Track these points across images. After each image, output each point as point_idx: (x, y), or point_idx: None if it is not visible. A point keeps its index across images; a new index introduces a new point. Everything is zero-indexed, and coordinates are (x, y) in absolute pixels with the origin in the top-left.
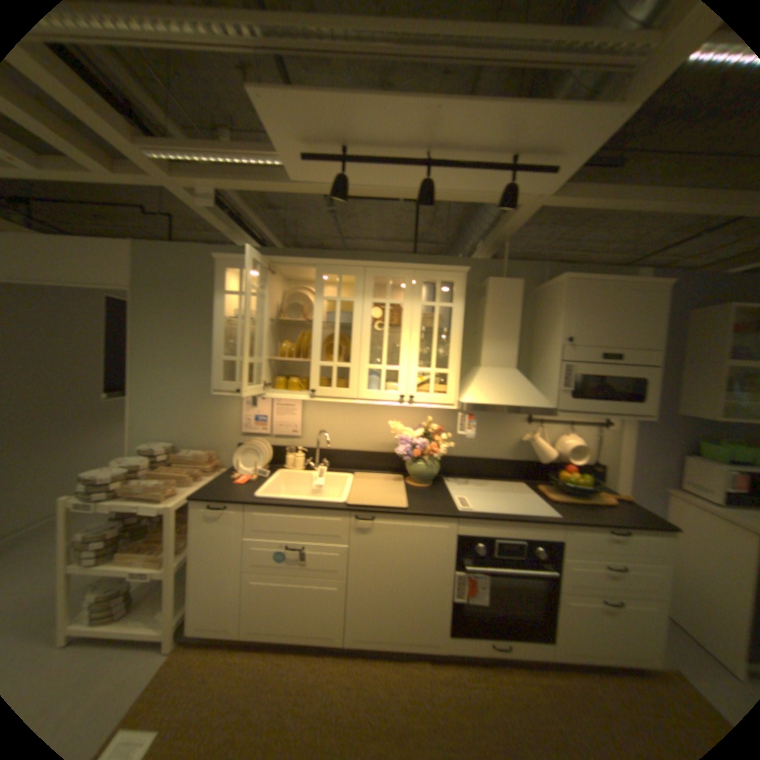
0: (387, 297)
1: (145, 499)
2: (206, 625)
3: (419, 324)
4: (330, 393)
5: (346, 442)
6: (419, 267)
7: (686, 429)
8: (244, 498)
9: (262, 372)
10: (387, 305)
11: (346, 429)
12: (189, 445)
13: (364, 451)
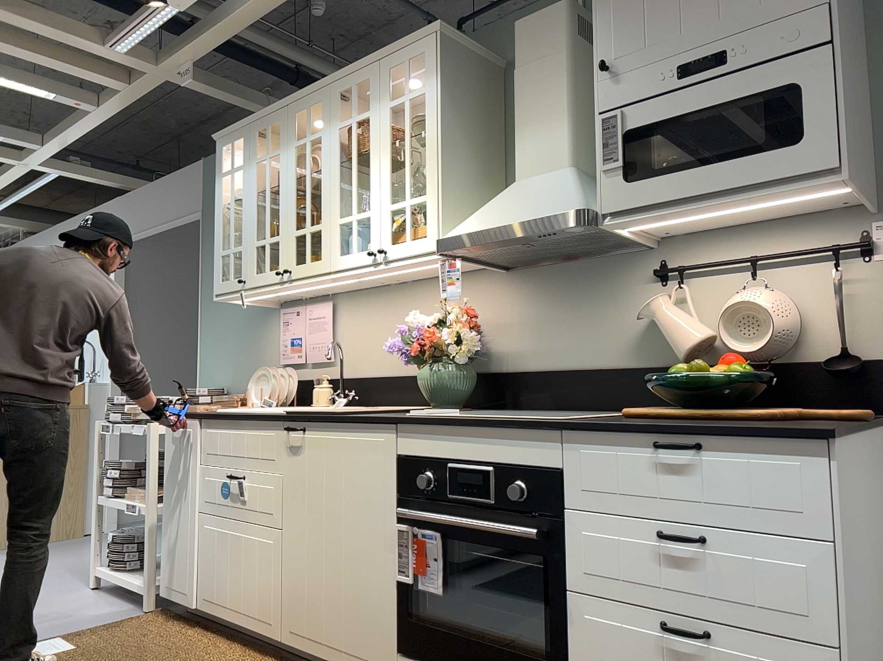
0: (354, 114)
1: (146, 420)
2: (175, 582)
3: (389, 136)
4: (304, 270)
5: (383, 365)
6: (383, 55)
7: None
8: (207, 413)
9: (249, 261)
10: (354, 125)
11: (383, 343)
12: (242, 390)
13: (404, 376)
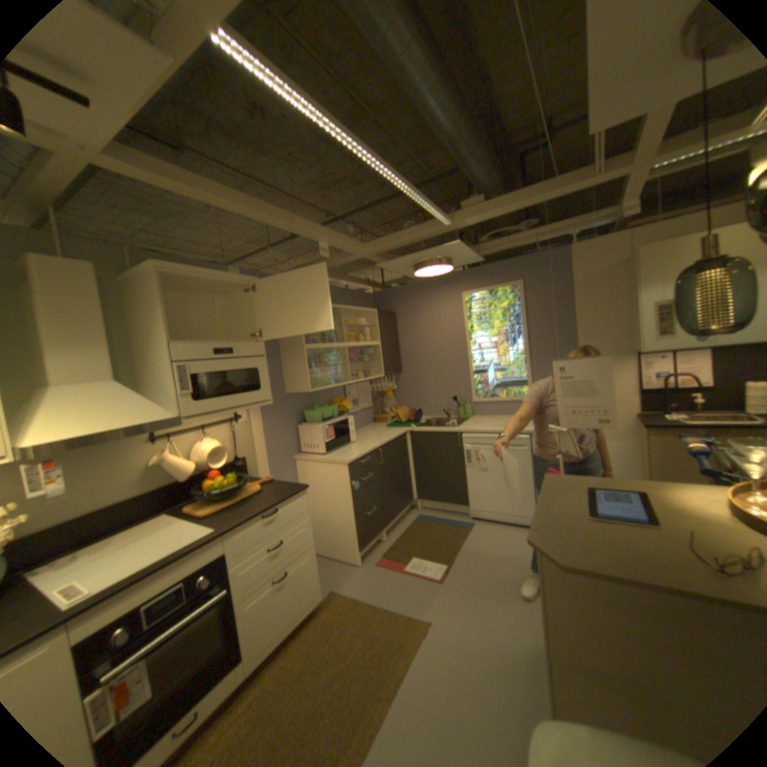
0: None
1: None
2: None
3: None
4: None
5: None
6: None
7: (293, 404)
8: None
9: None
10: None
11: None
12: None
13: None
